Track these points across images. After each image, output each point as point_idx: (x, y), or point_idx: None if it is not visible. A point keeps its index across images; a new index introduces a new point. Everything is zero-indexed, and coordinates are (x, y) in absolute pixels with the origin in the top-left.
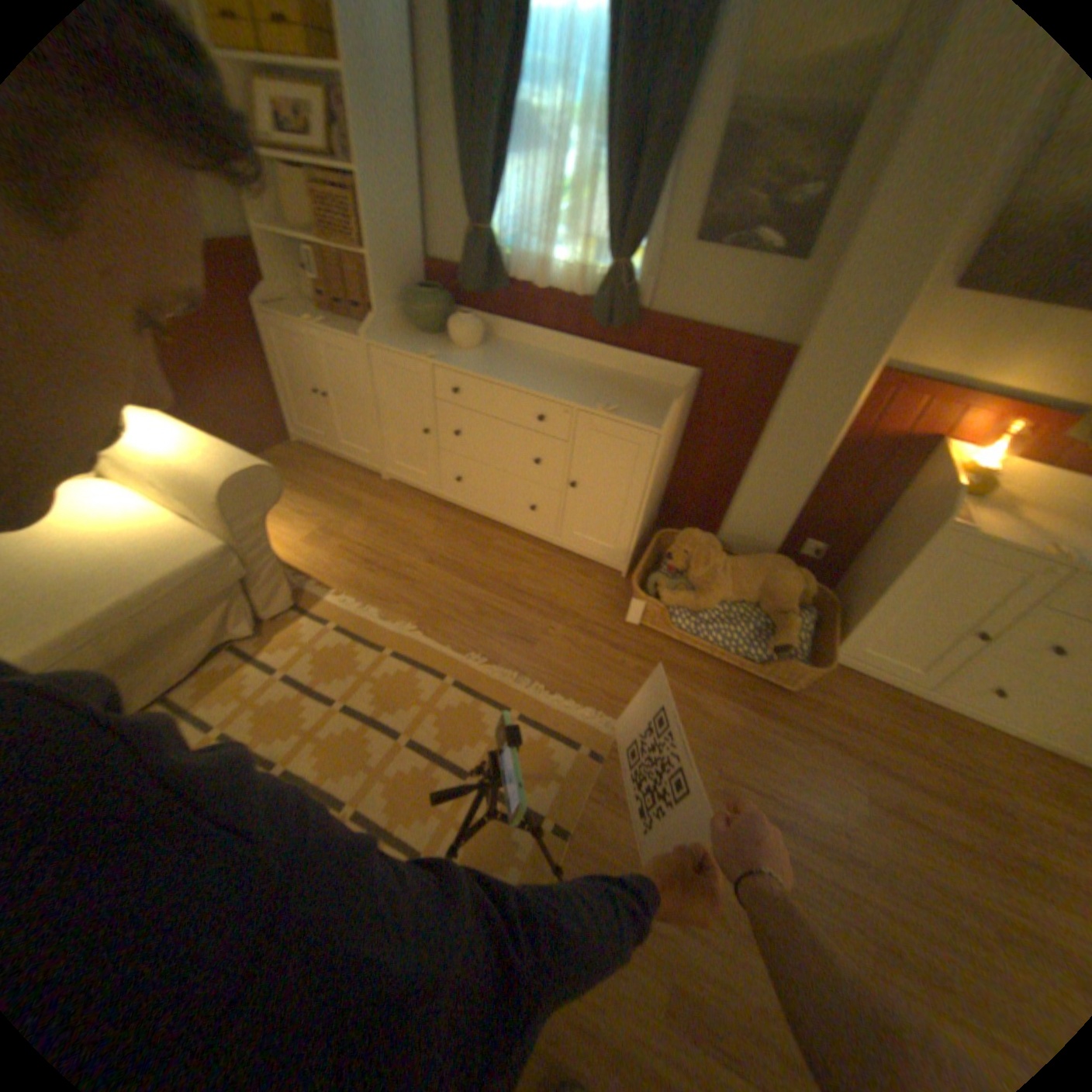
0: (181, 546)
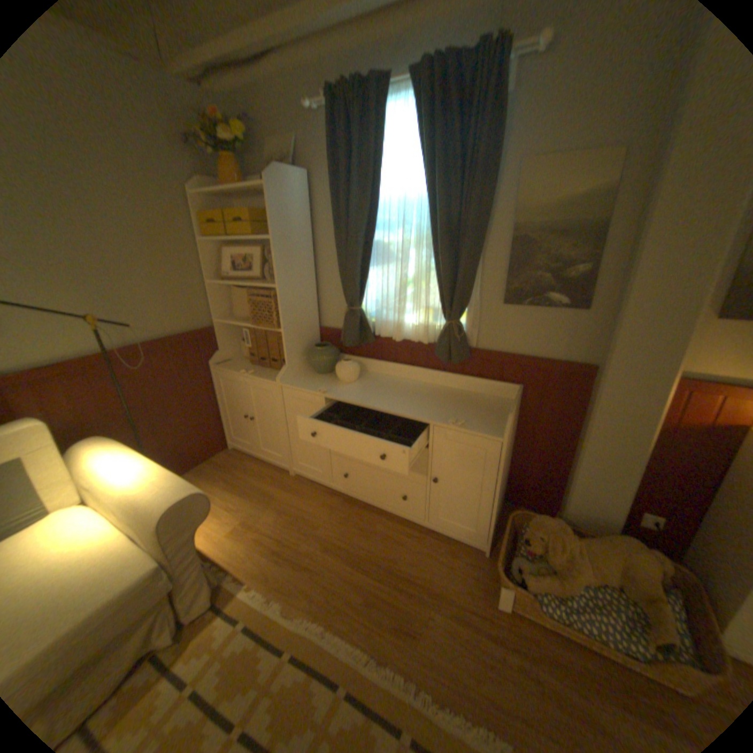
0: (120, 572)
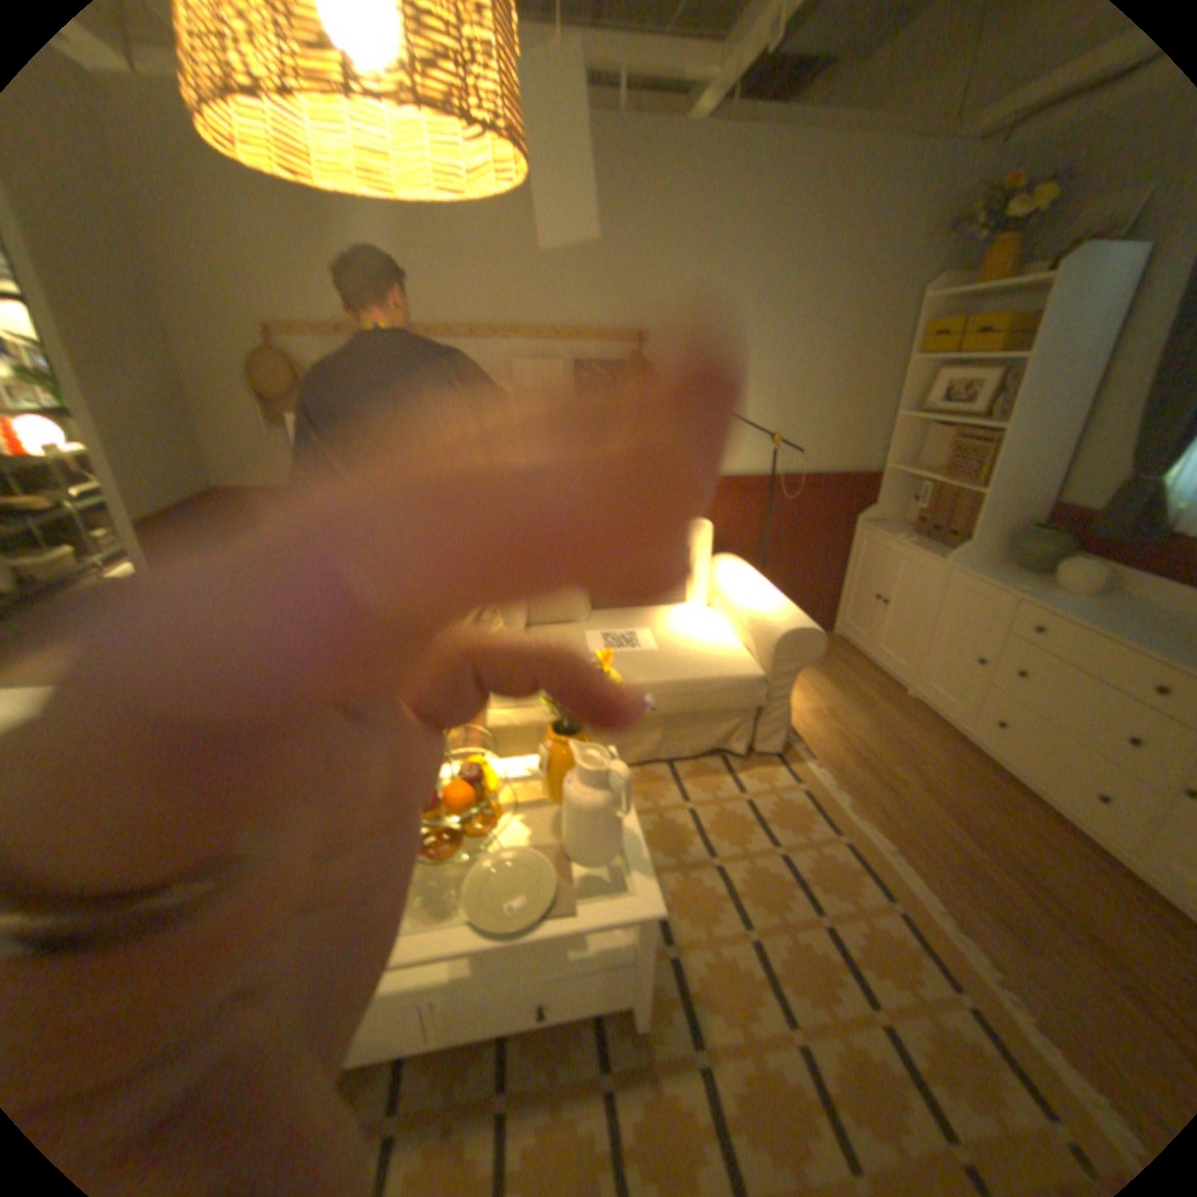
0: (736, 664)
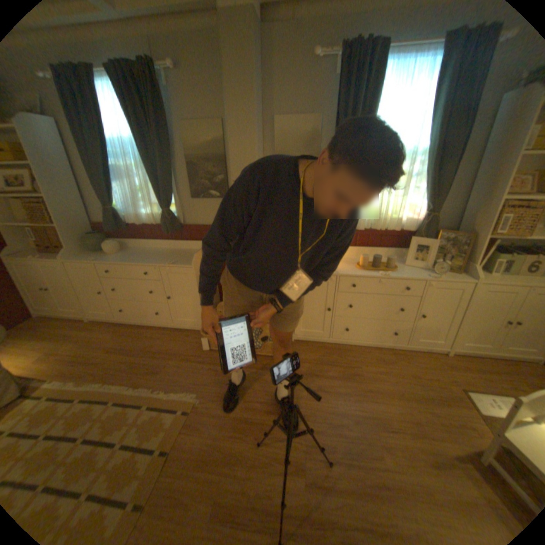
0: None
